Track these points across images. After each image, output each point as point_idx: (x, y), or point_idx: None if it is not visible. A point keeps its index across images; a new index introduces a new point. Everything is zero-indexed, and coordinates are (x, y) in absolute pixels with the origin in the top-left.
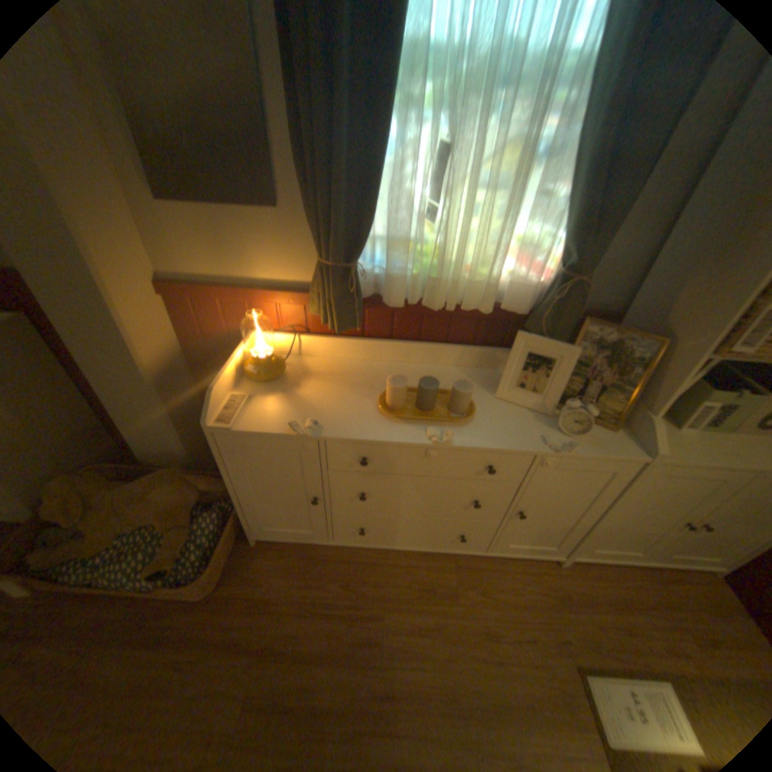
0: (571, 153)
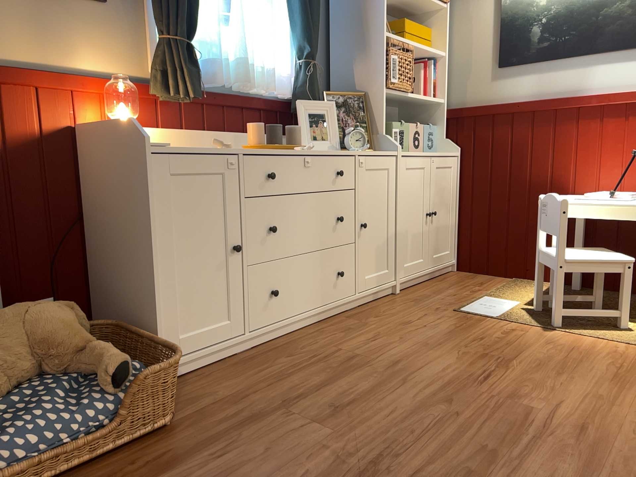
0: None
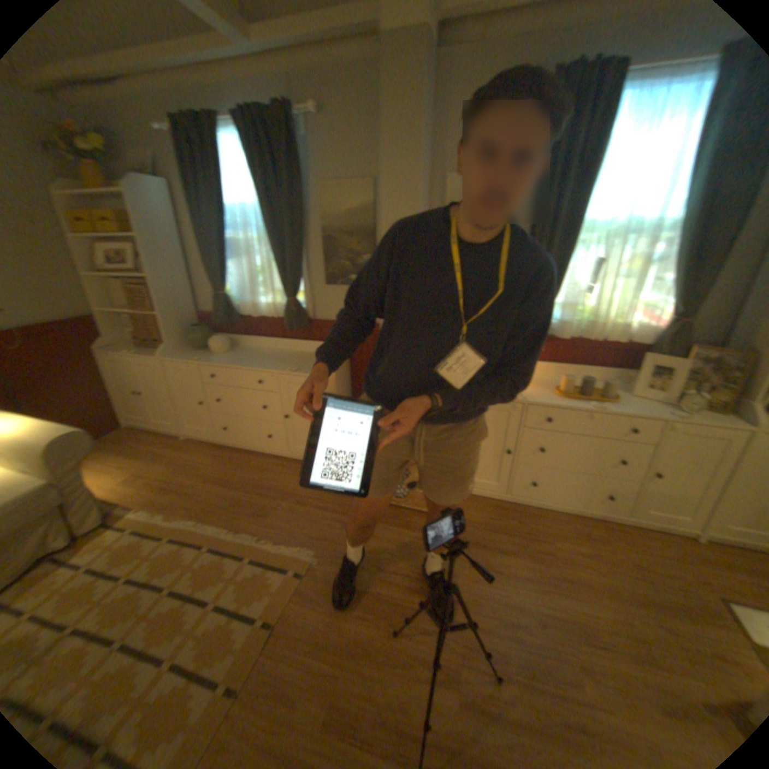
0: (672, 259)
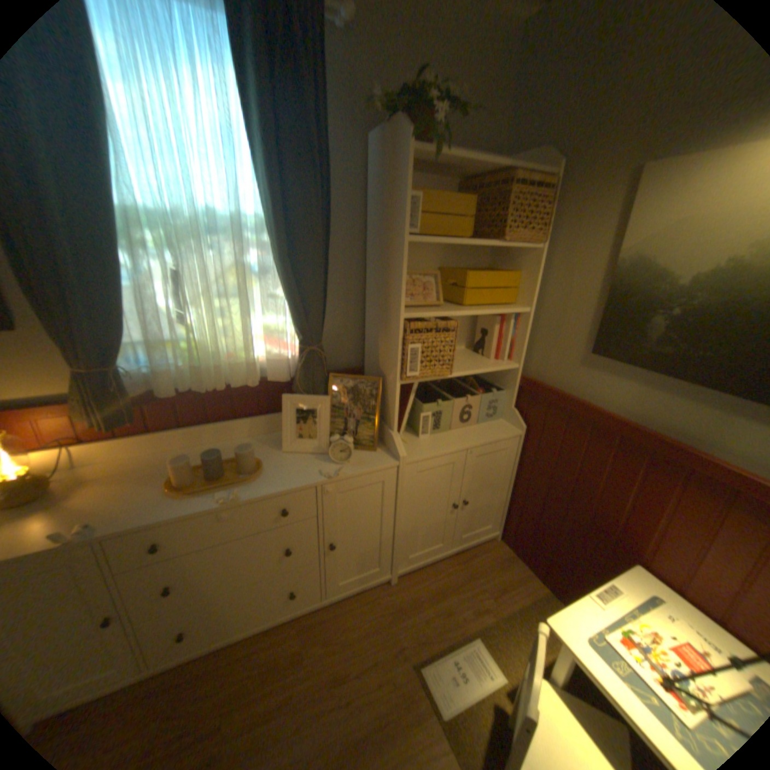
0: (273, 271)
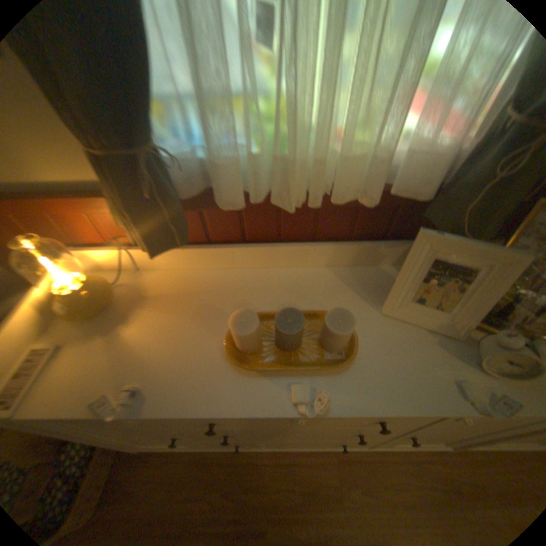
0: None
